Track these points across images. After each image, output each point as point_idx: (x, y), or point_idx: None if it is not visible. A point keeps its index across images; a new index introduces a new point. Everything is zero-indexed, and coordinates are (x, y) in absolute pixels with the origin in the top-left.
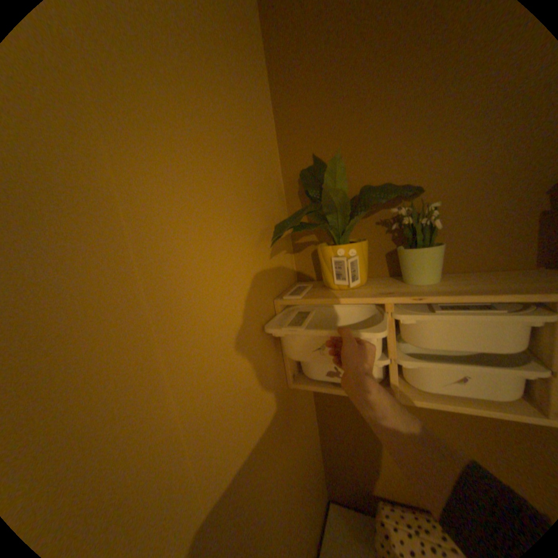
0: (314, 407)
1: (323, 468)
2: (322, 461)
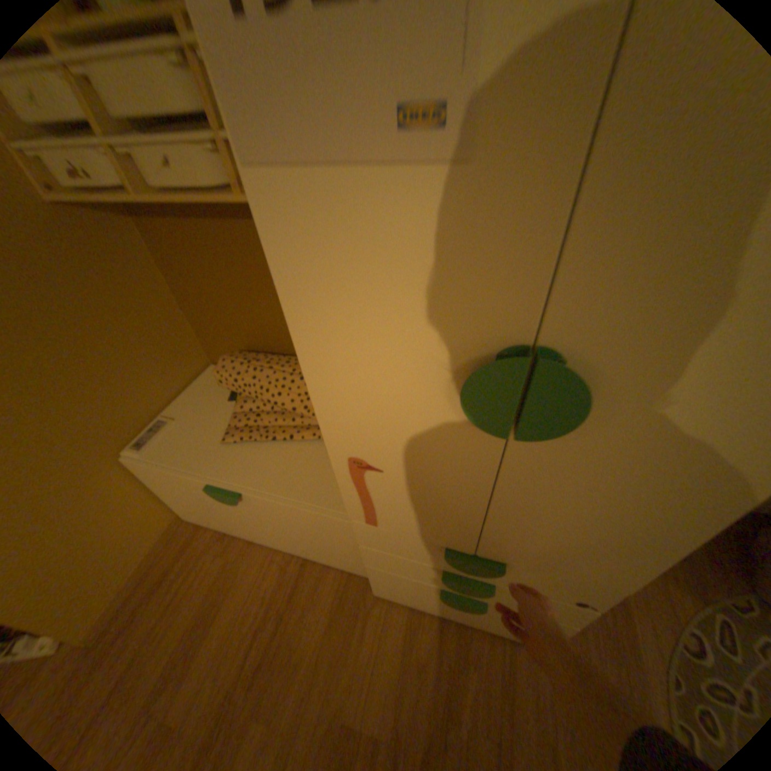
0: (155, 261)
1: (194, 334)
2: (190, 326)
